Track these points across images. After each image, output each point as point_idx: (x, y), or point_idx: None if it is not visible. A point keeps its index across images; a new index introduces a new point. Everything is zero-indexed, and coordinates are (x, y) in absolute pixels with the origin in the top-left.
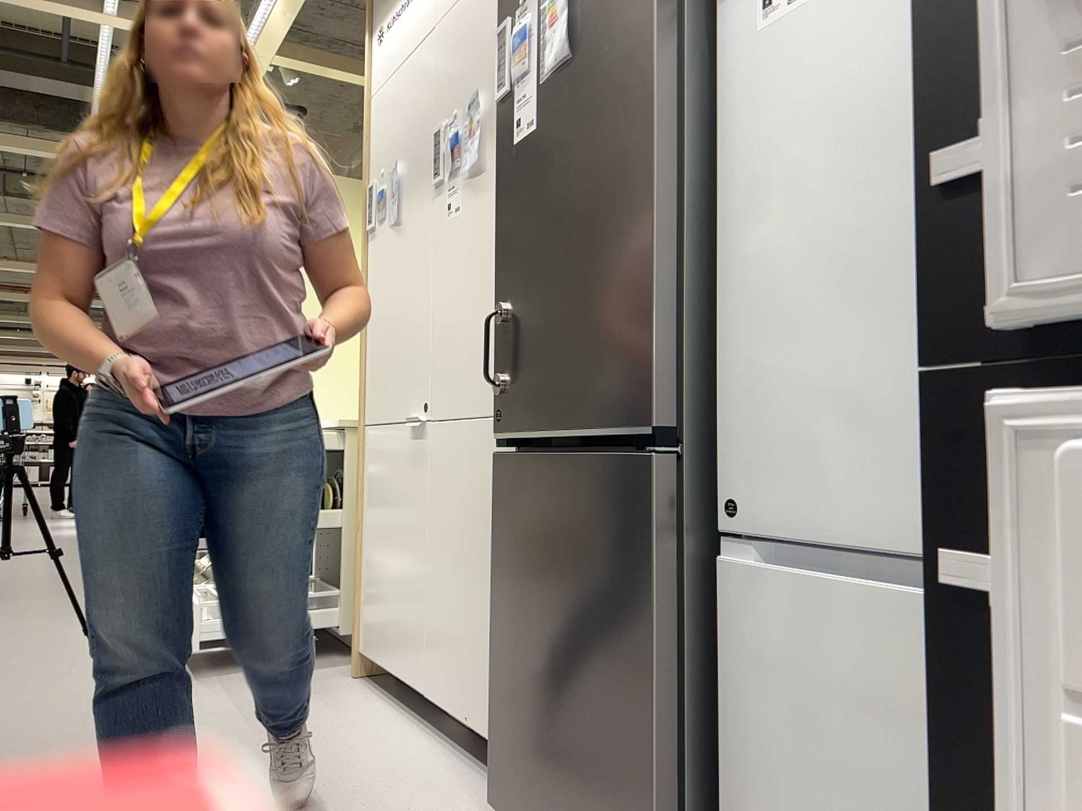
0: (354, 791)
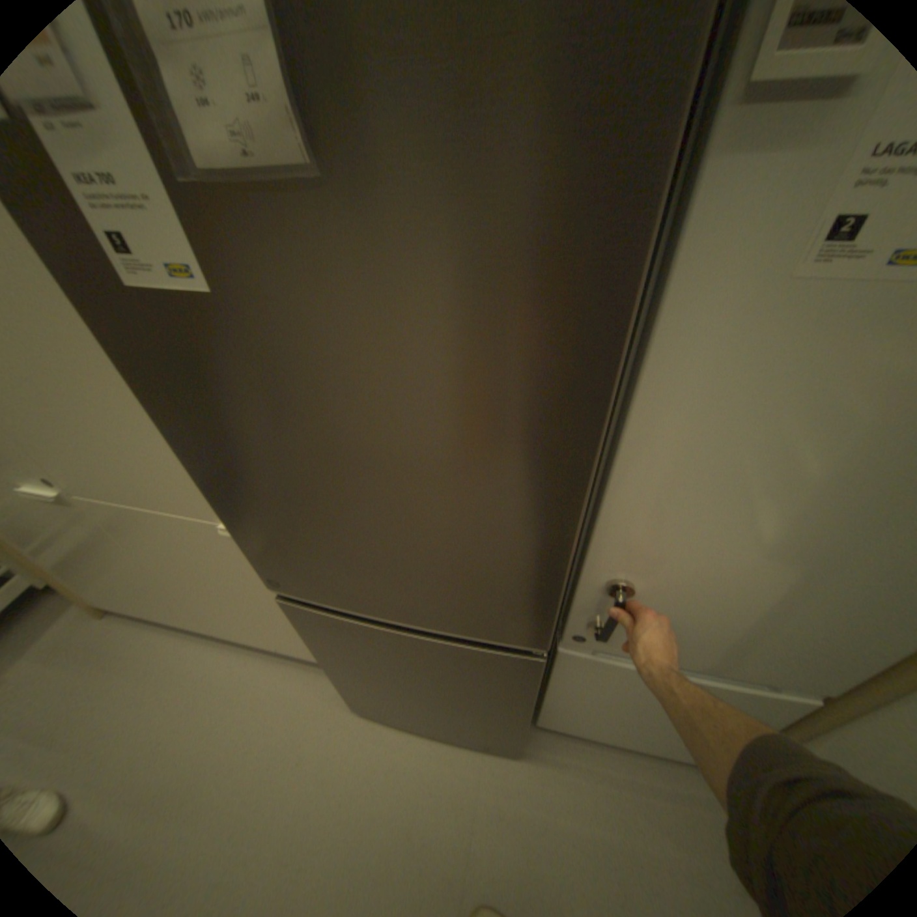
0: (240, 756)
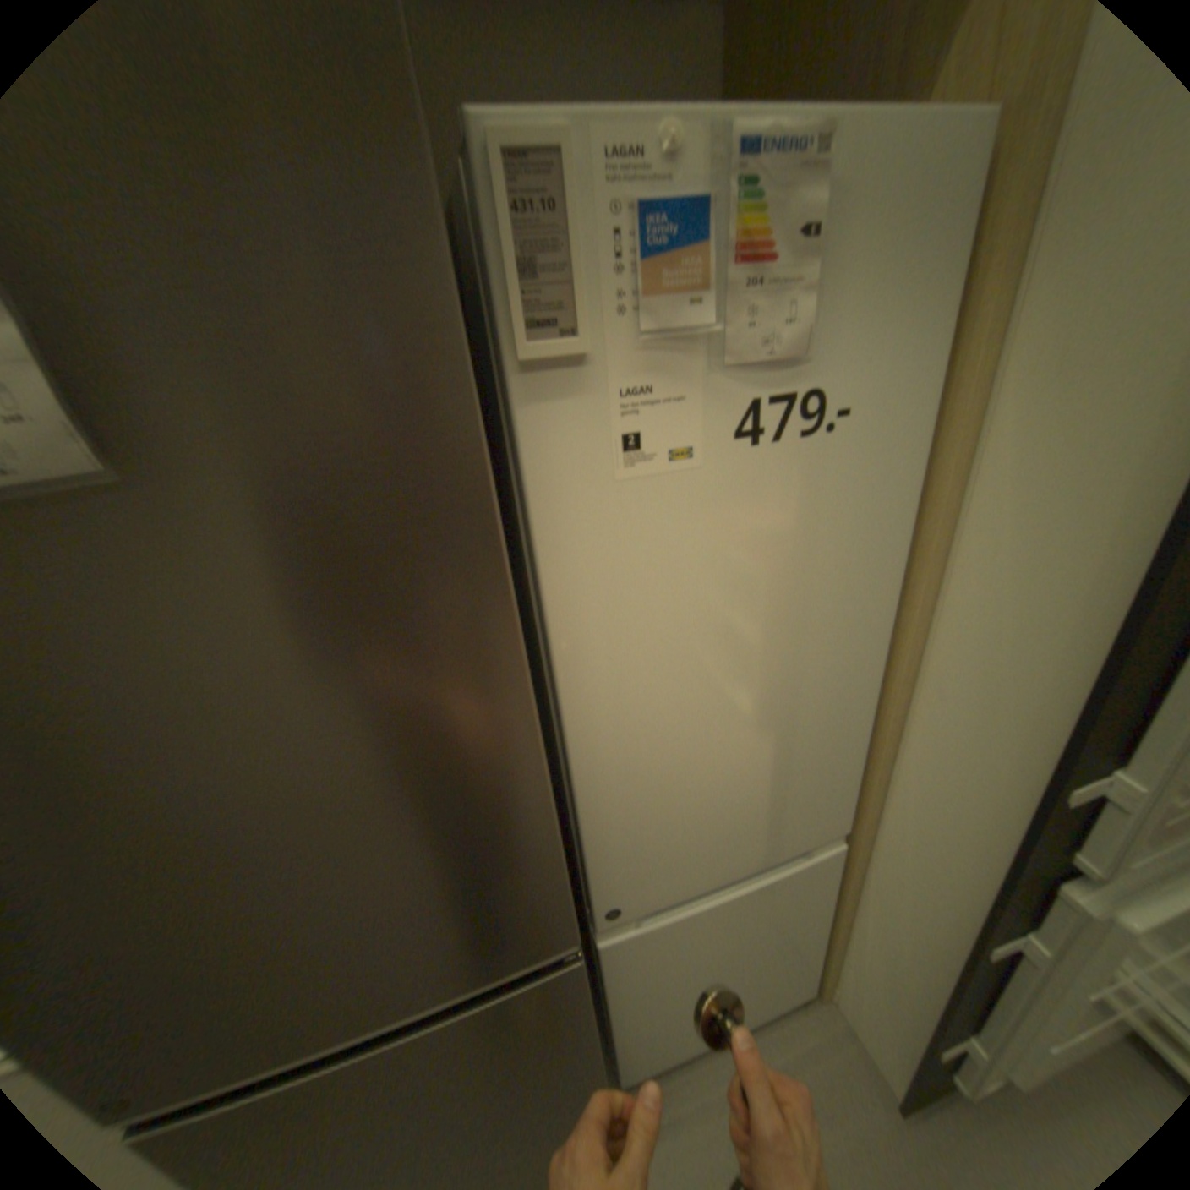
0: None
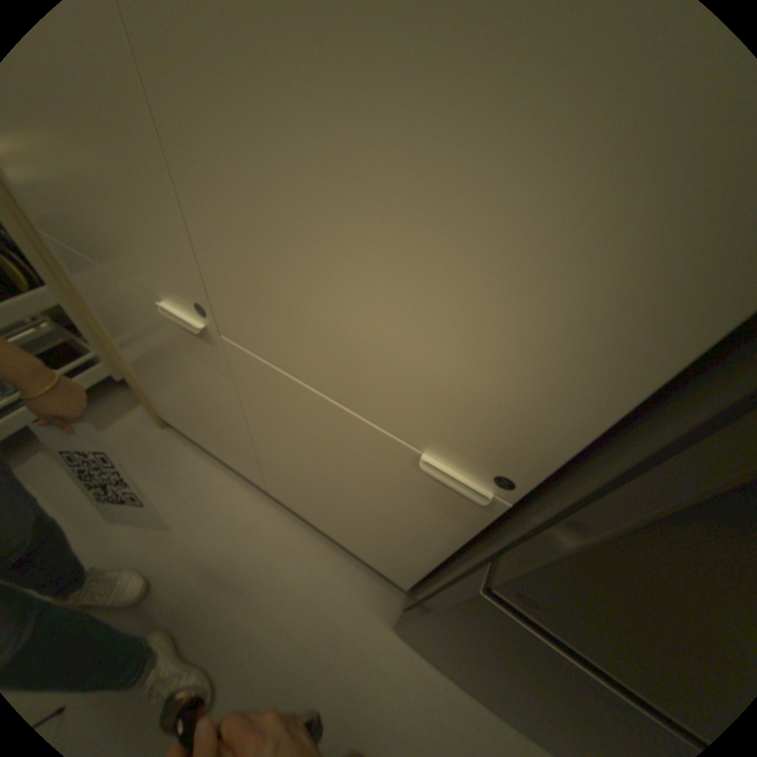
0: (276, 632)
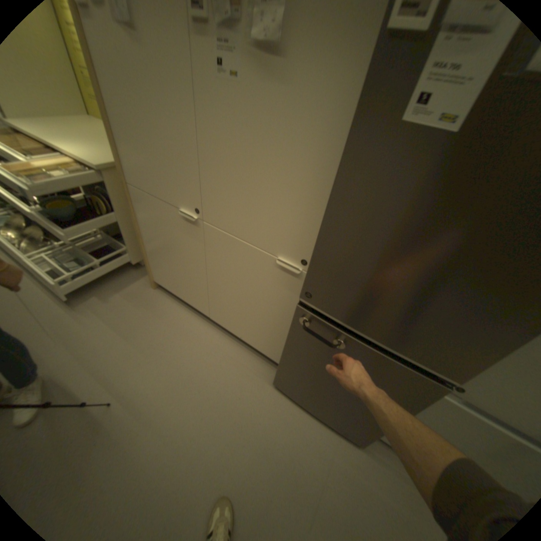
0: (212, 382)
